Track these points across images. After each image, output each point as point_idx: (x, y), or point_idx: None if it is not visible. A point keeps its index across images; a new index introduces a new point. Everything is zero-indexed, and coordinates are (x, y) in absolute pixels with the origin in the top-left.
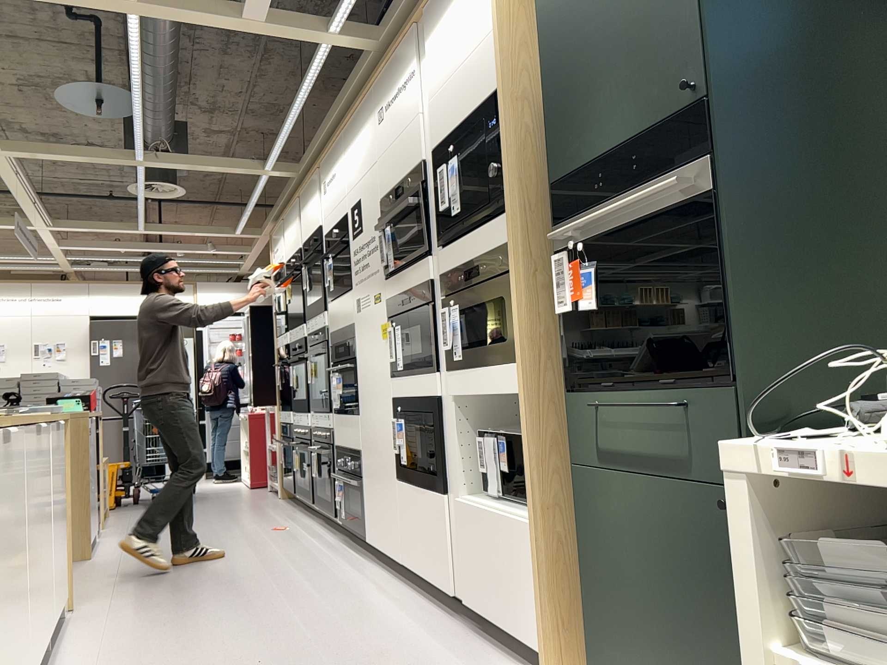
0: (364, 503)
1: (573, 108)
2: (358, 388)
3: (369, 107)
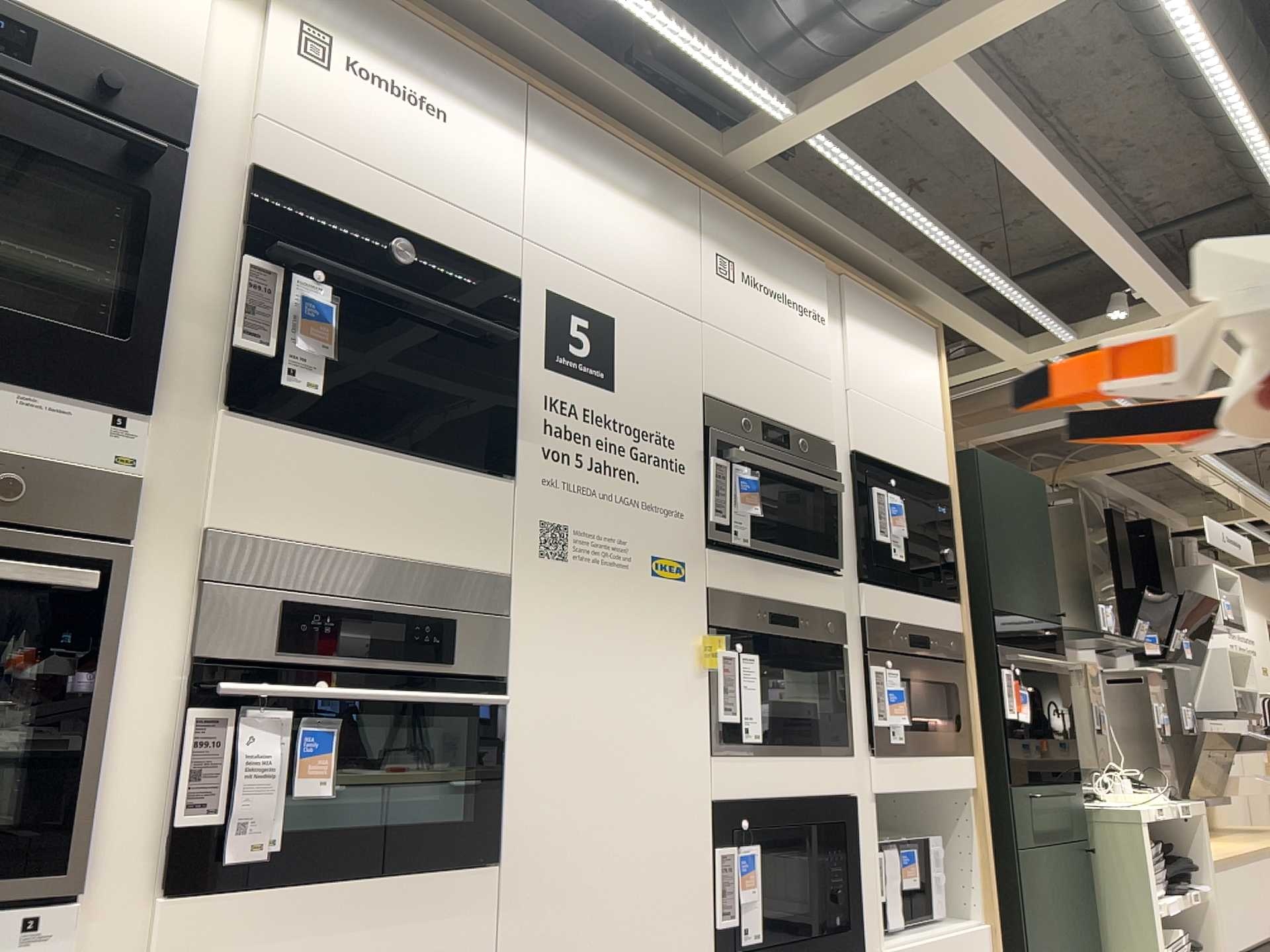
0: None
1: (1002, 564)
2: (510, 776)
3: (682, 203)
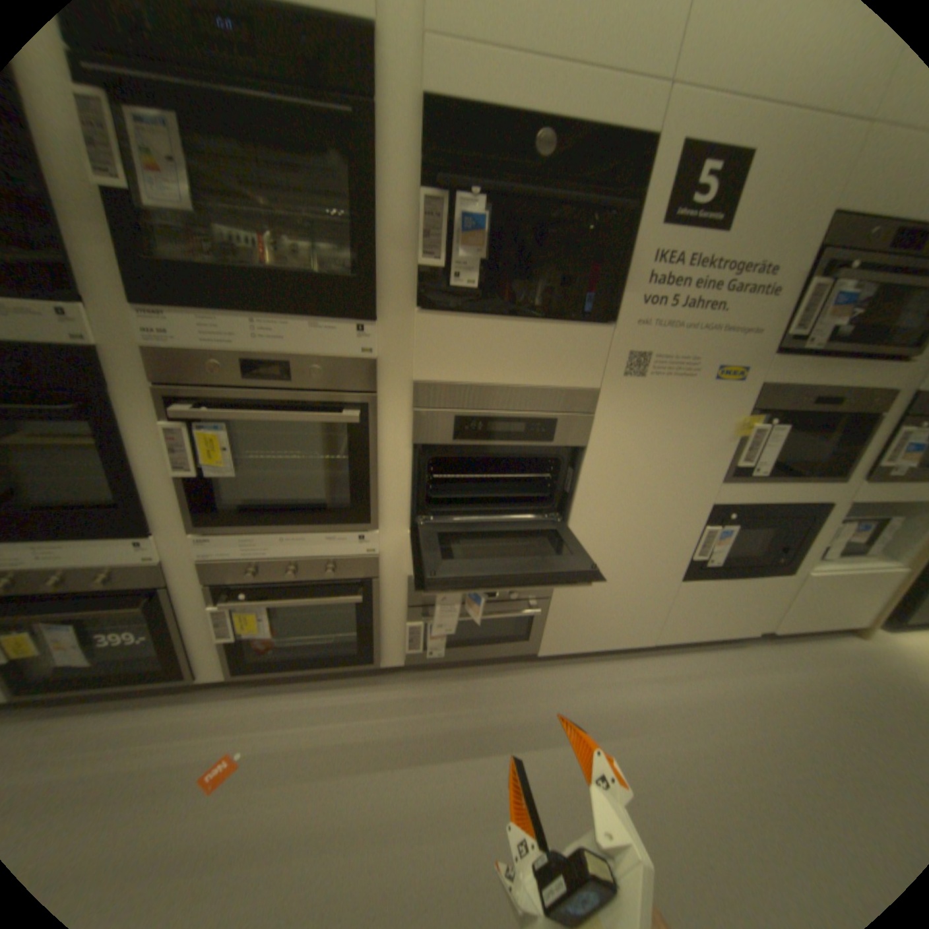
0: (547, 623)
1: None
2: (579, 492)
3: None
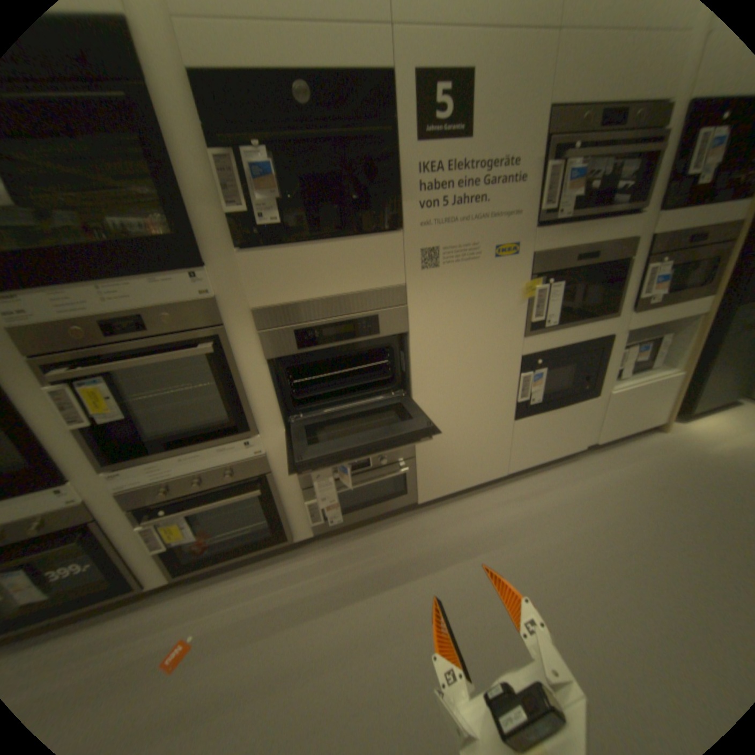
0: (417, 476)
1: None
2: (412, 369)
3: None
